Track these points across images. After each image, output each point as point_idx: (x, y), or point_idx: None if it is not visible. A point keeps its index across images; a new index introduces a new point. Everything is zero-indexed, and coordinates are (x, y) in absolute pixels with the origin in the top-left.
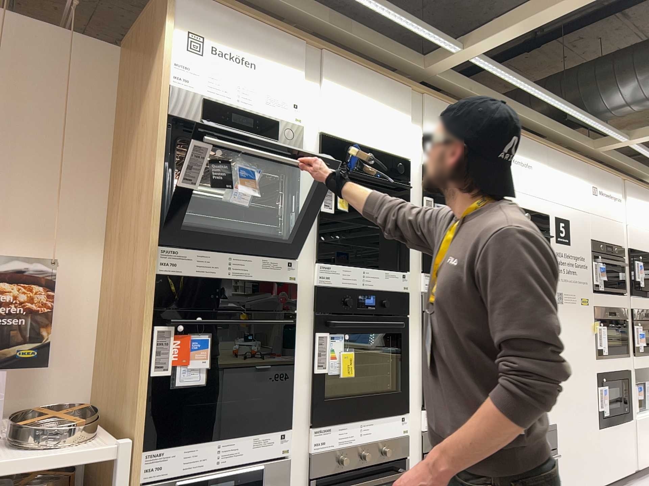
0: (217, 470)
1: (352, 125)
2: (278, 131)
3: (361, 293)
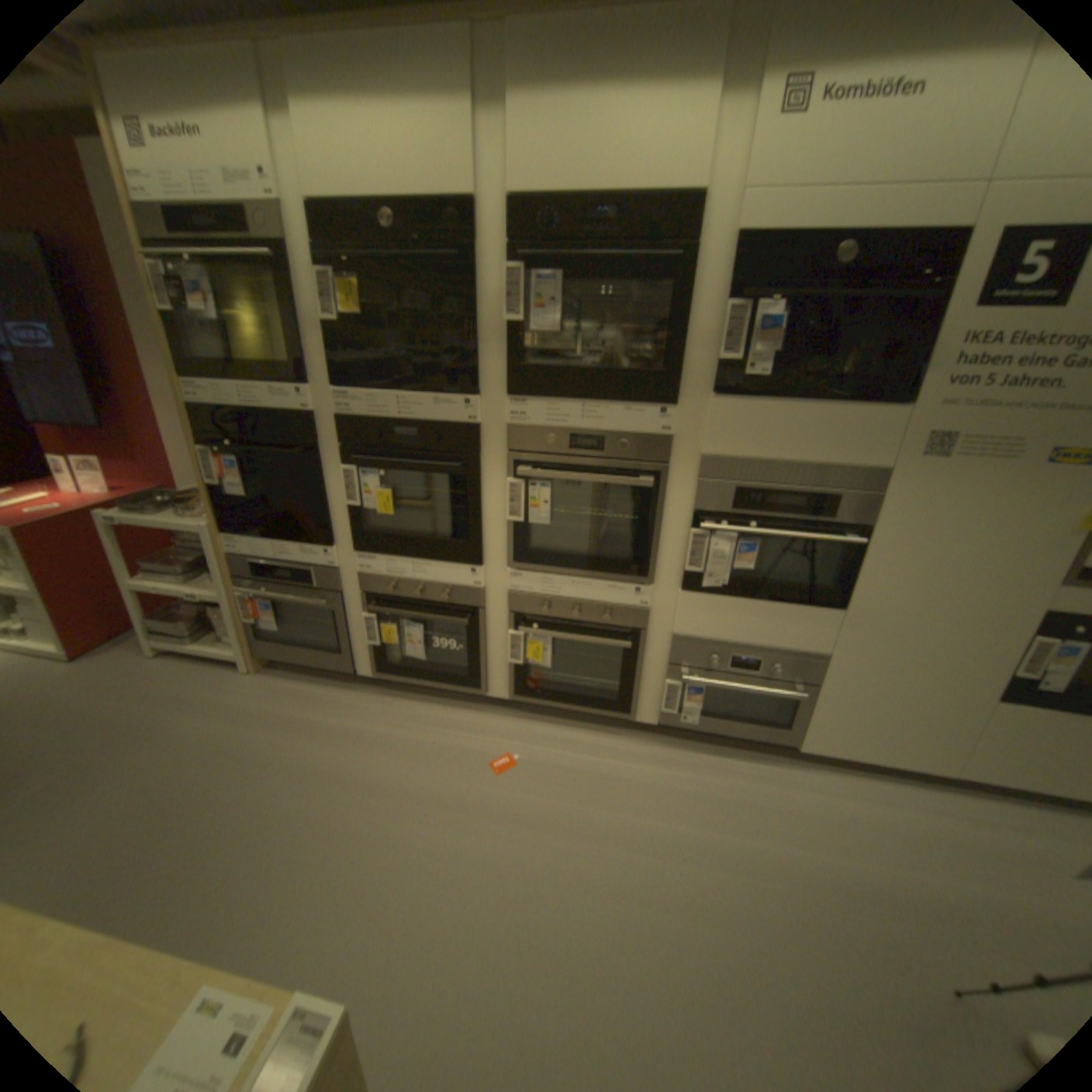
0: (271, 570)
1: (349, 156)
2: (238, 214)
3: (400, 429)
